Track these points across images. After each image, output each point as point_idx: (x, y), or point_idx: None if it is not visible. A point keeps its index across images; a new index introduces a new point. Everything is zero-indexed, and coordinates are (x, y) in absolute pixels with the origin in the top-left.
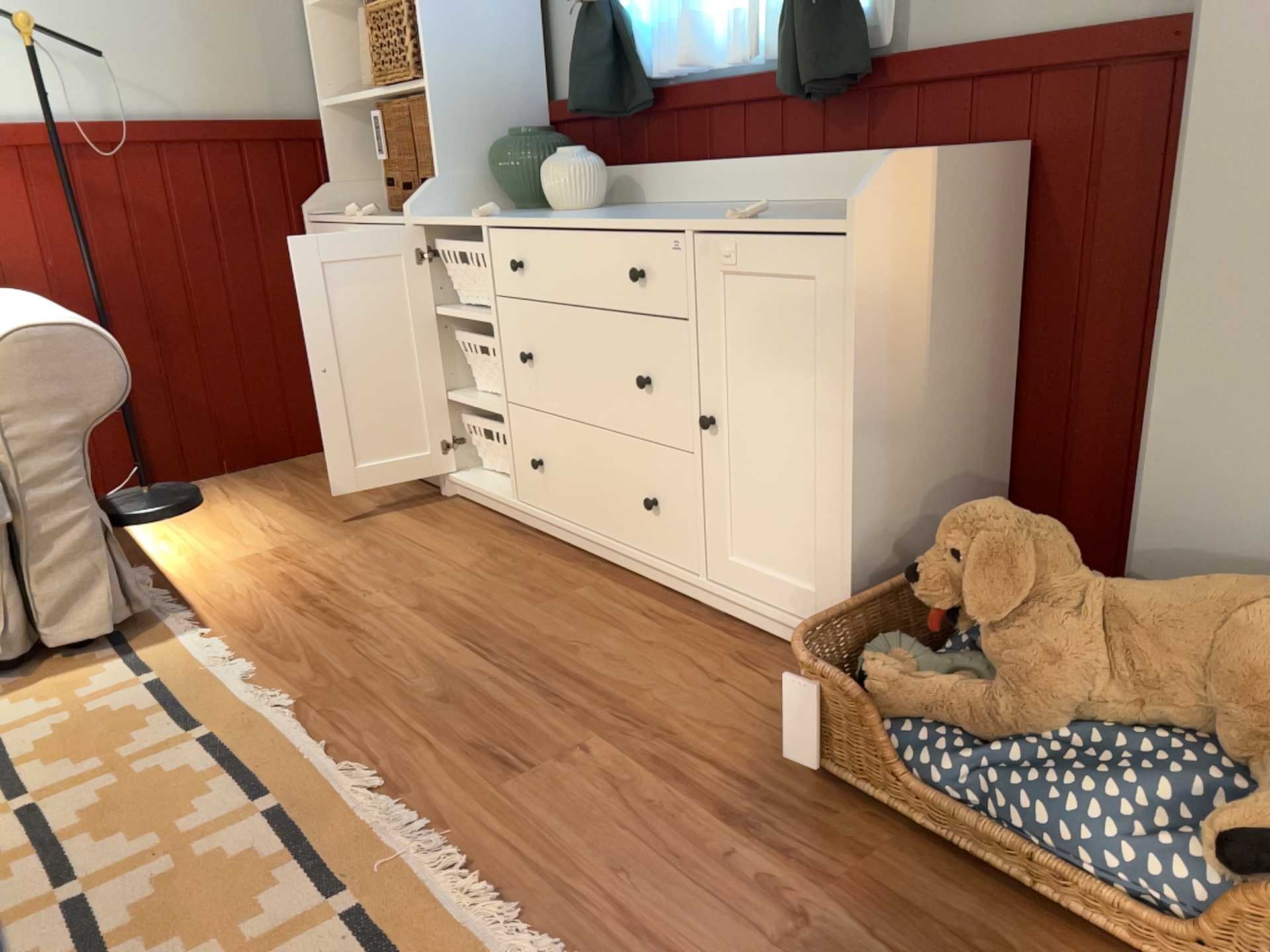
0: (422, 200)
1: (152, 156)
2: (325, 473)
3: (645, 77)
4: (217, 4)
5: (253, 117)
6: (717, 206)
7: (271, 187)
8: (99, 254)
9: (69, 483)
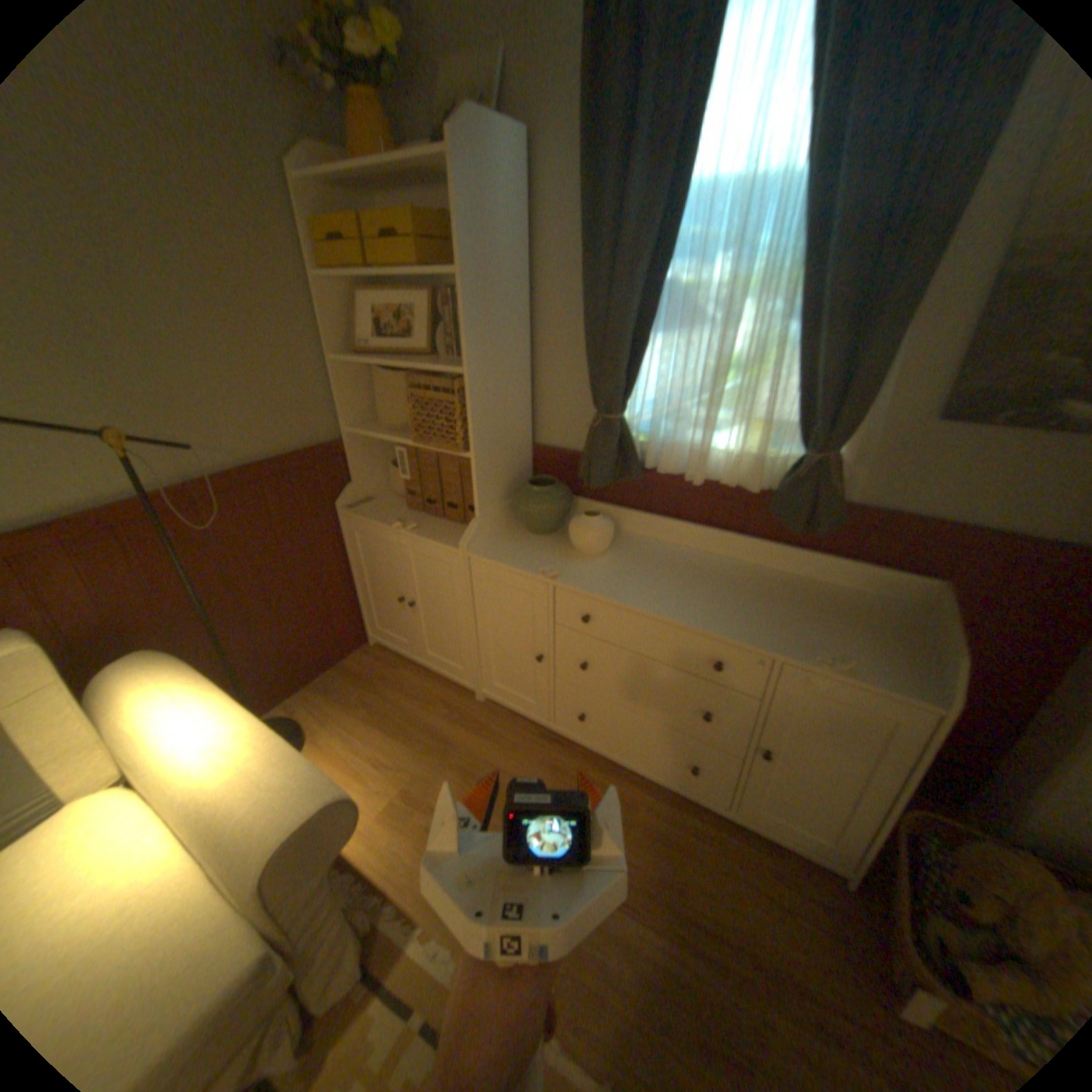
0: (474, 535)
1: (223, 494)
2: (376, 676)
3: (643, 463)
4: (259, 360)
5: (295, 442)
6: (702, 558)
7: (312, 491)
8: (191, 579)
9: (325, 909)
